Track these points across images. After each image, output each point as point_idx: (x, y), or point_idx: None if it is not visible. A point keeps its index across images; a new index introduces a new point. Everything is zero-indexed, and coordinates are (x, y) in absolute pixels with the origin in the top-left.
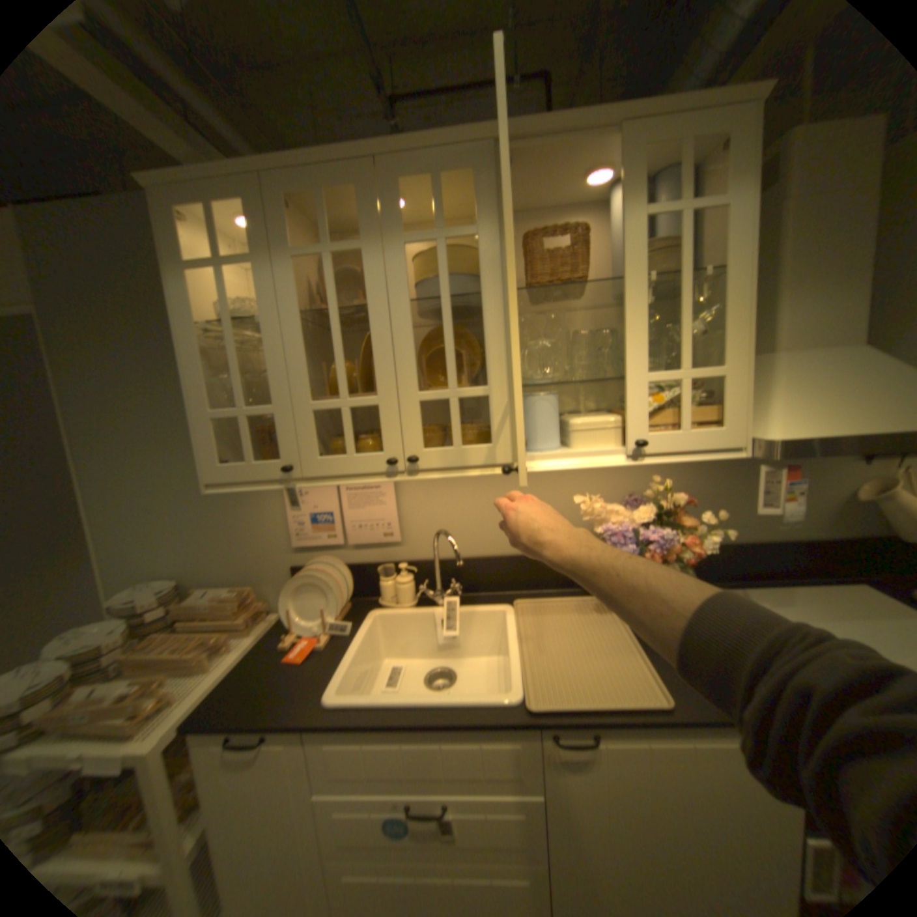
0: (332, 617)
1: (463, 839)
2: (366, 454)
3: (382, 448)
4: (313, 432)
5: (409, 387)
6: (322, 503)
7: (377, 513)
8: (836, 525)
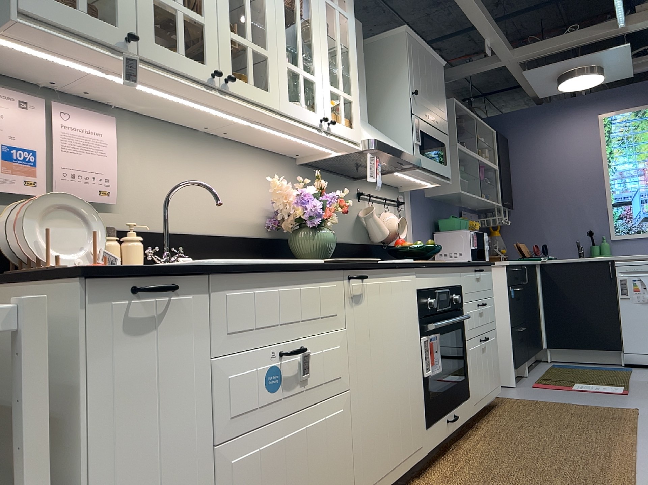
0: (82, 258)
1: (311, 379)
2: (191, 61)
3: (203, 61)
4: (150, 17)
5: (224, 24)
6: (21, 137)
7: (94, 165)
8: (354, 234)
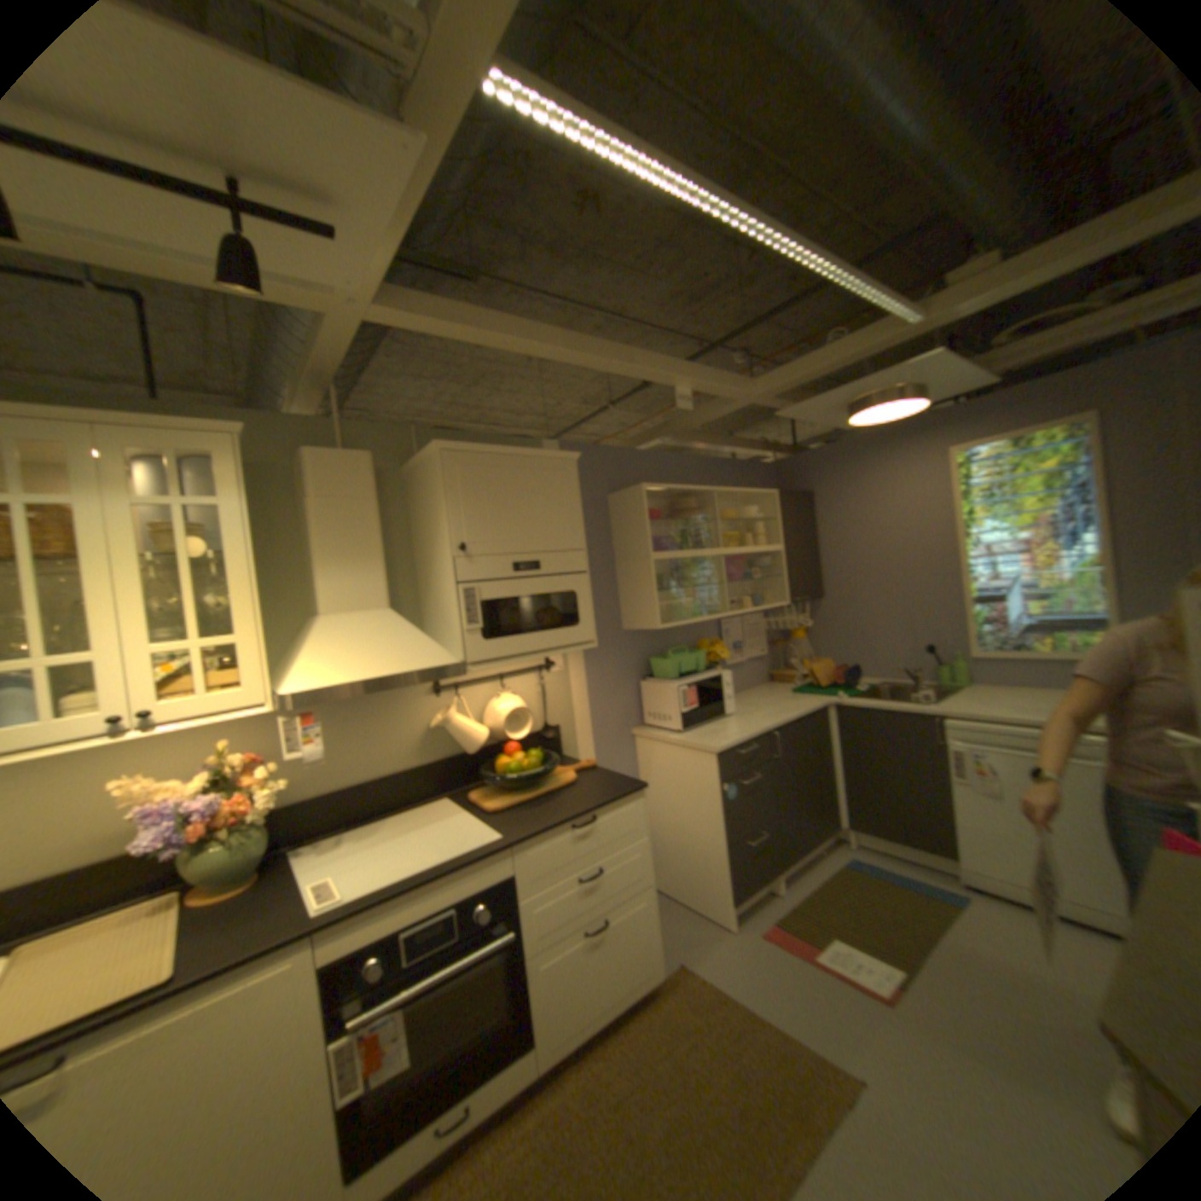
0: None
1: None
2: None
3: None
4: None
5: None
6: None
7: None
8: (421, 751)
